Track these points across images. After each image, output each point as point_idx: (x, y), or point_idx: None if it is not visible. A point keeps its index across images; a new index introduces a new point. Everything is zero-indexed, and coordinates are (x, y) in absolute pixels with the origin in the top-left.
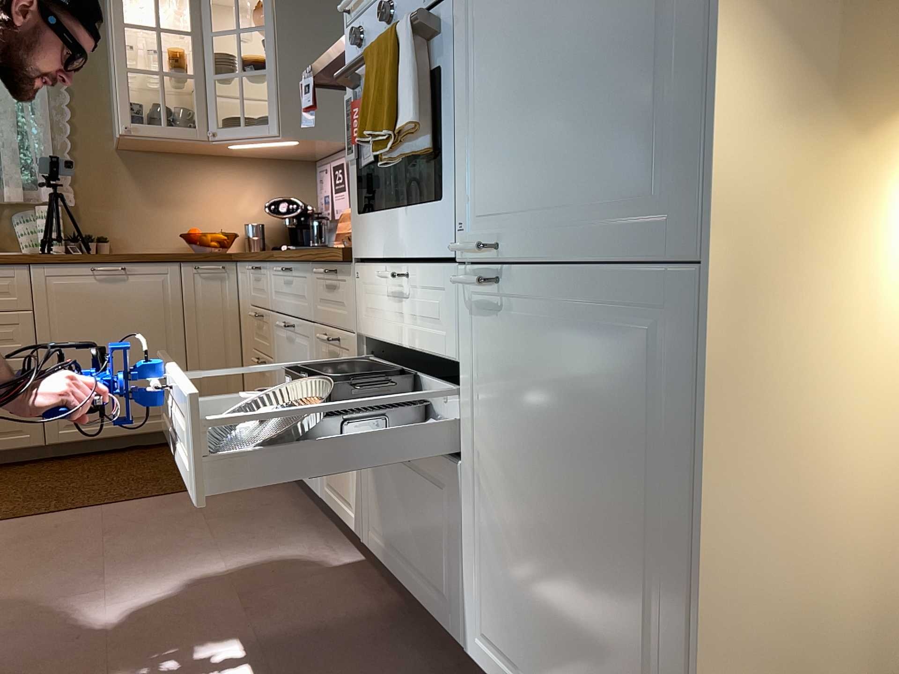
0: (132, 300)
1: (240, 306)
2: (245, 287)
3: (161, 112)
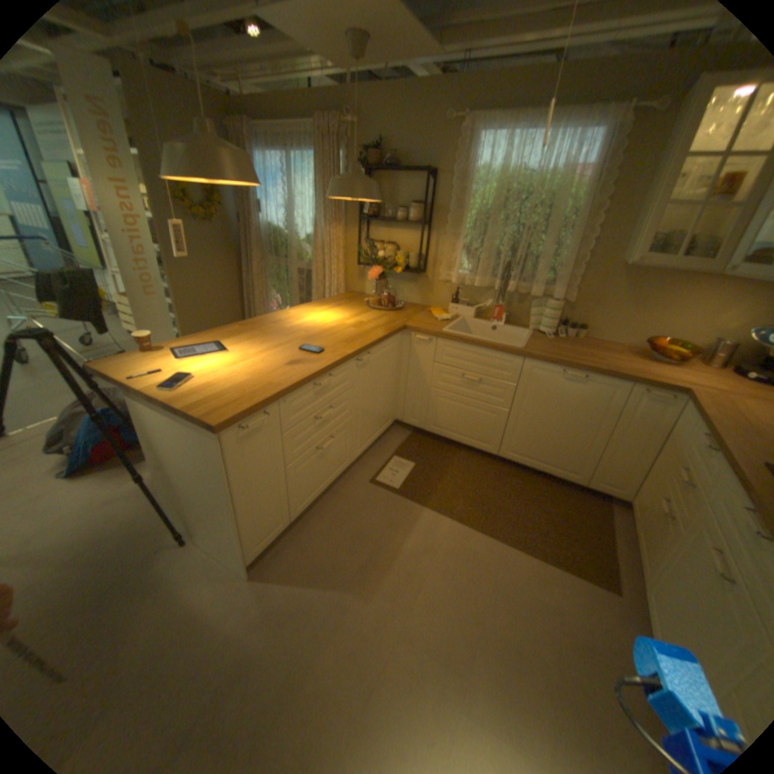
0: (584, 398)
1: (674, 432)
2: (689, 430)
3: (682, 240)
